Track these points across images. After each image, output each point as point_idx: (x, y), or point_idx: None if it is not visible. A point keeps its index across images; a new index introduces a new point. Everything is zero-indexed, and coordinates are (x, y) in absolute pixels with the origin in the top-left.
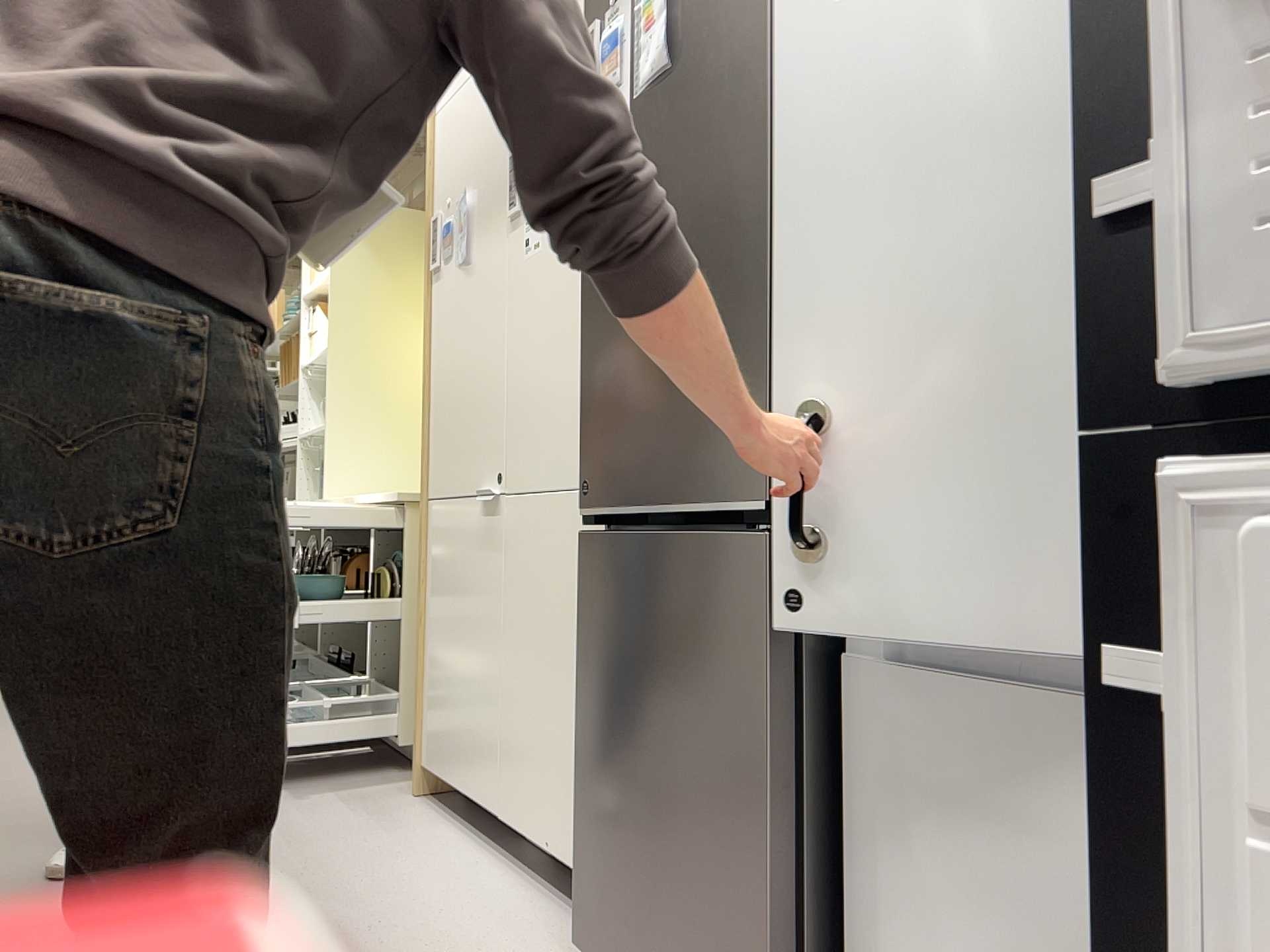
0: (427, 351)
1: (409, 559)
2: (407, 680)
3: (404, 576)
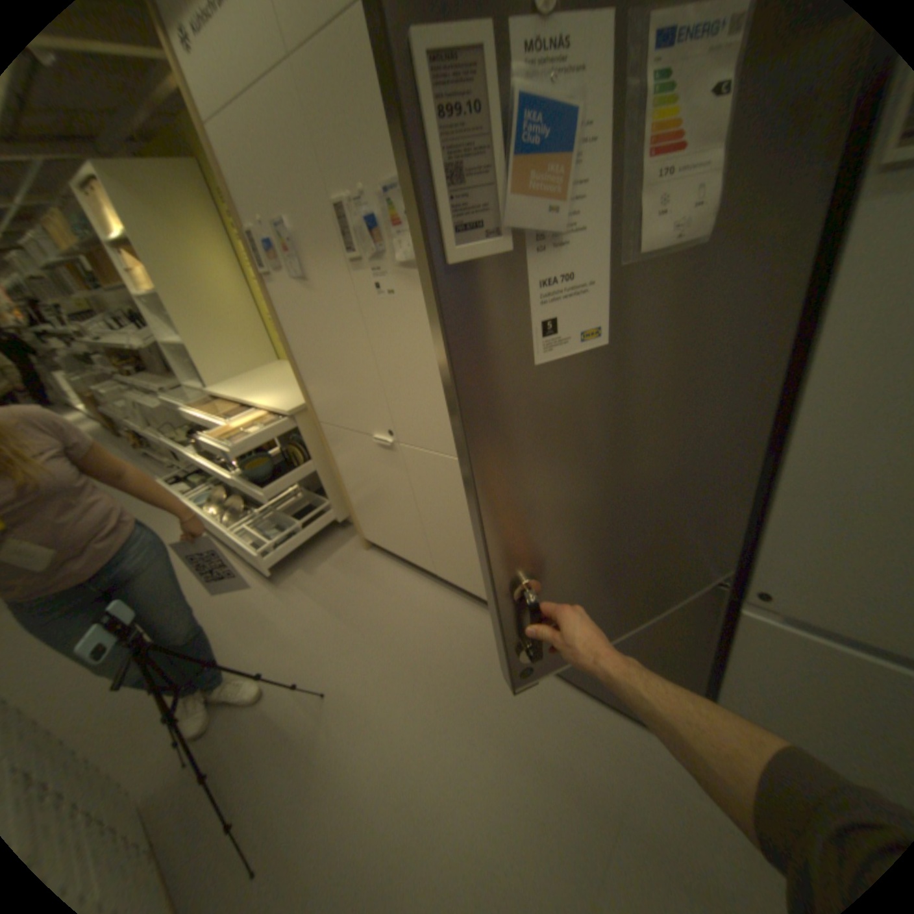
0: (280, 331)
1: (307, 440)
2: (330, 495)
3: (304, 446)
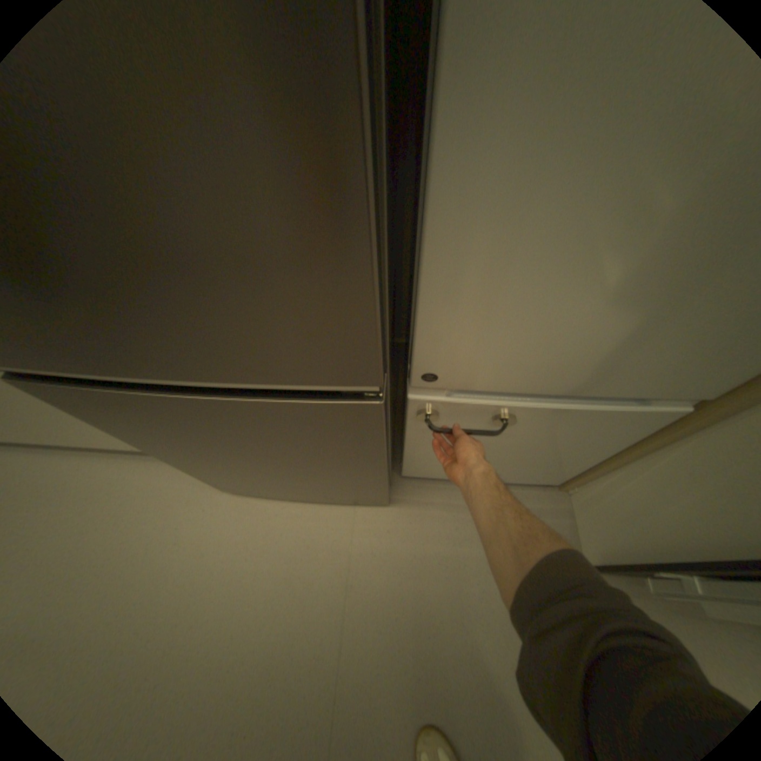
0: None
1: None
2: None
3: None
